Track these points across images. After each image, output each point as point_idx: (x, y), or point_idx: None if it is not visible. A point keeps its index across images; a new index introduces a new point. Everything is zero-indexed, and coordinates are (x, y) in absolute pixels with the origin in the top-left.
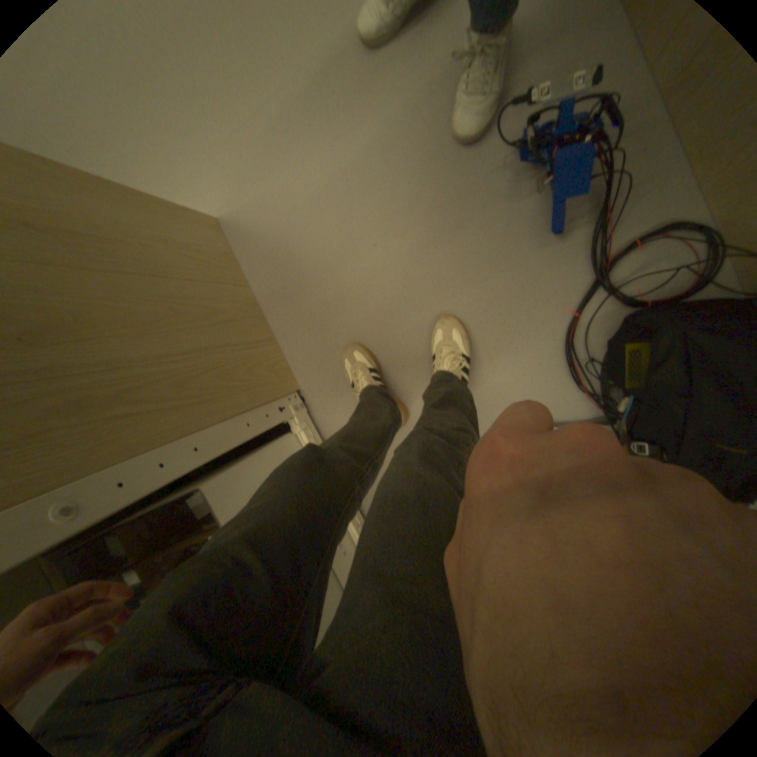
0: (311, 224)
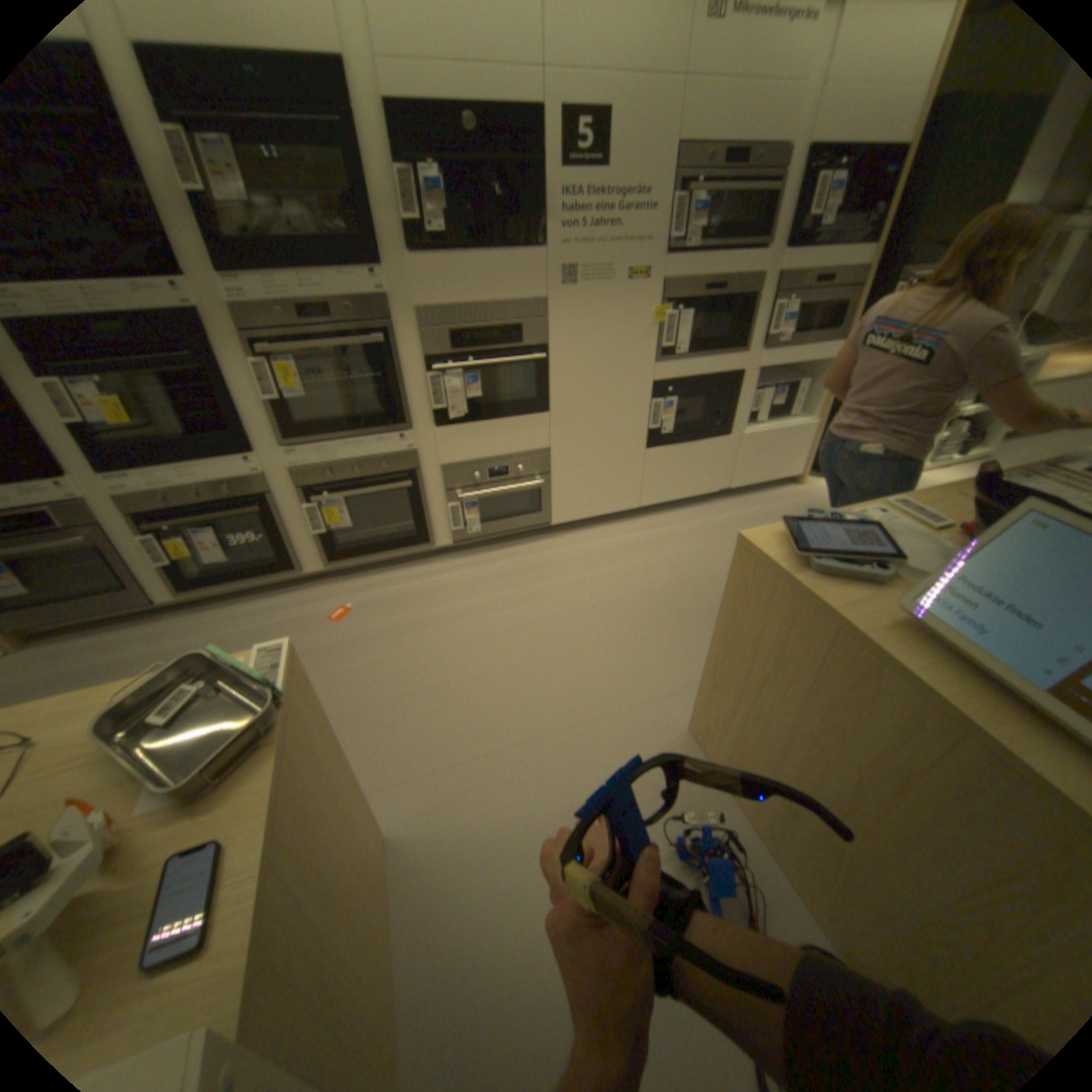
0: (485, 872)
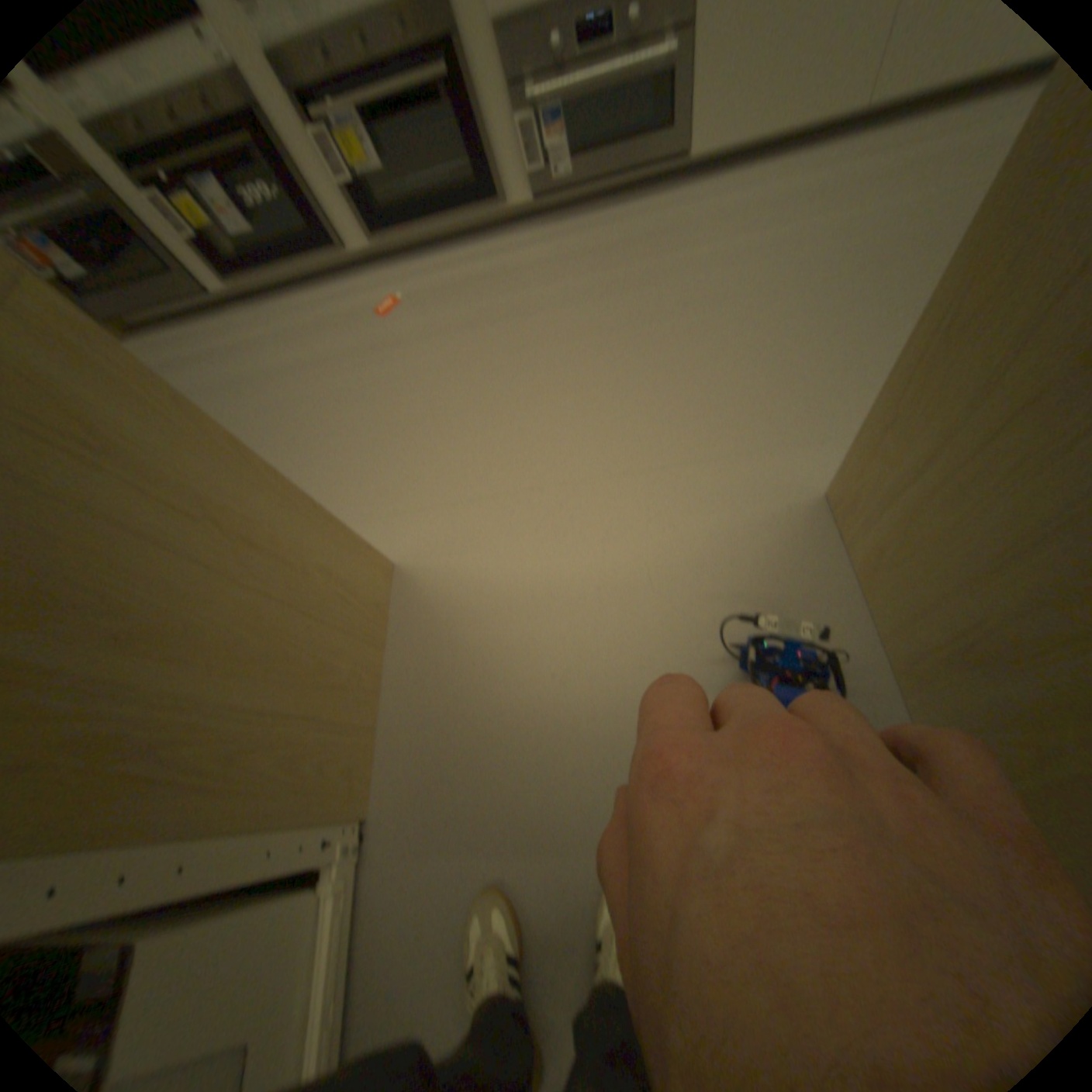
0: (491, 620)
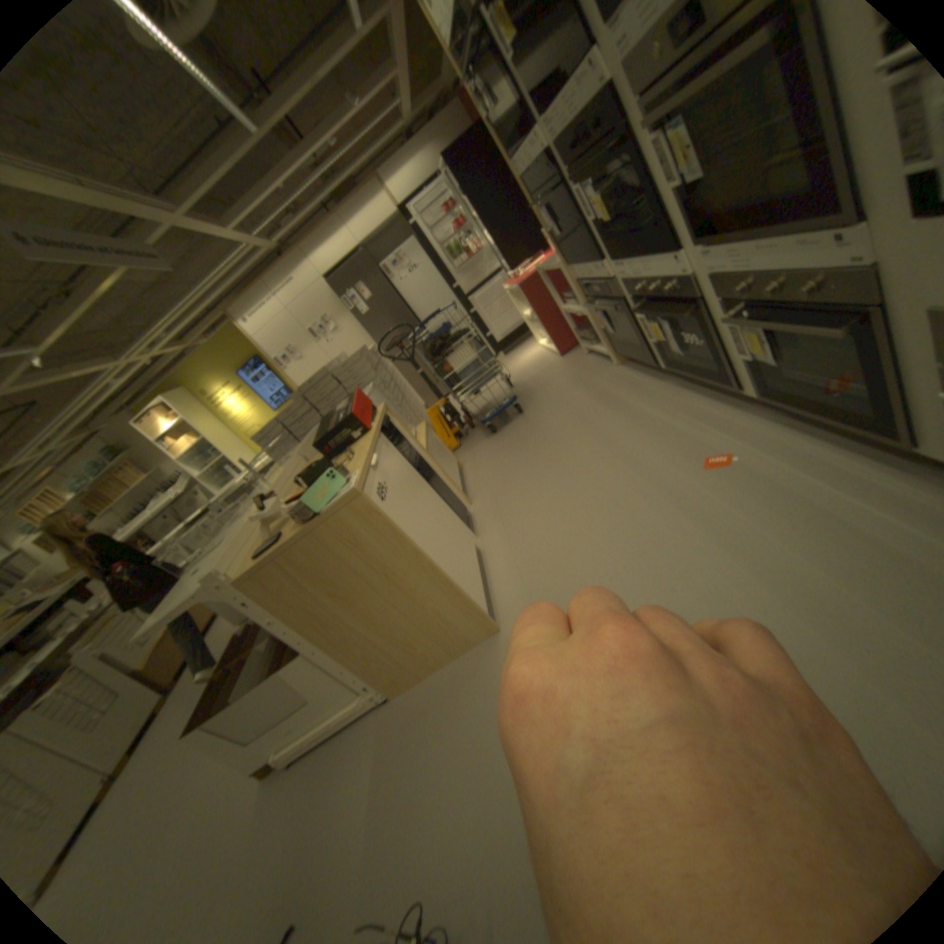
0: (472, 711)
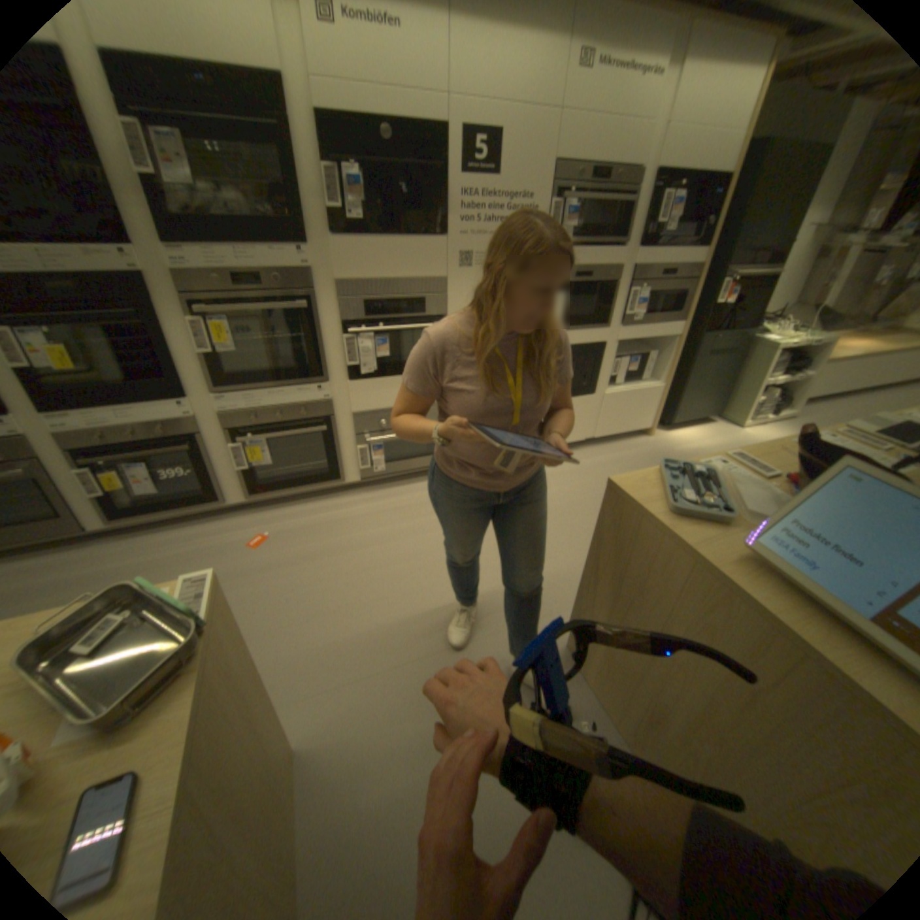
0: (384, 781)
